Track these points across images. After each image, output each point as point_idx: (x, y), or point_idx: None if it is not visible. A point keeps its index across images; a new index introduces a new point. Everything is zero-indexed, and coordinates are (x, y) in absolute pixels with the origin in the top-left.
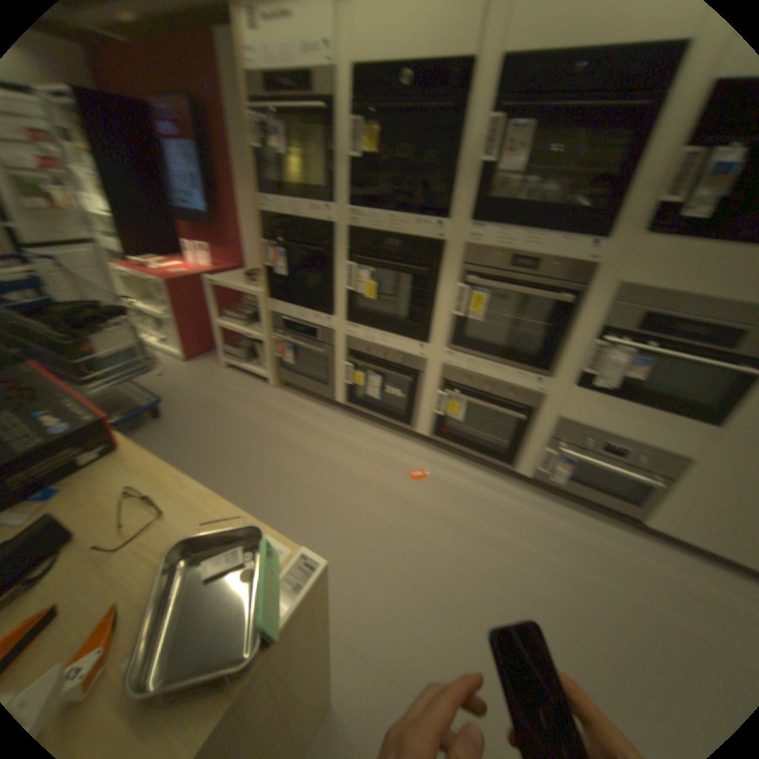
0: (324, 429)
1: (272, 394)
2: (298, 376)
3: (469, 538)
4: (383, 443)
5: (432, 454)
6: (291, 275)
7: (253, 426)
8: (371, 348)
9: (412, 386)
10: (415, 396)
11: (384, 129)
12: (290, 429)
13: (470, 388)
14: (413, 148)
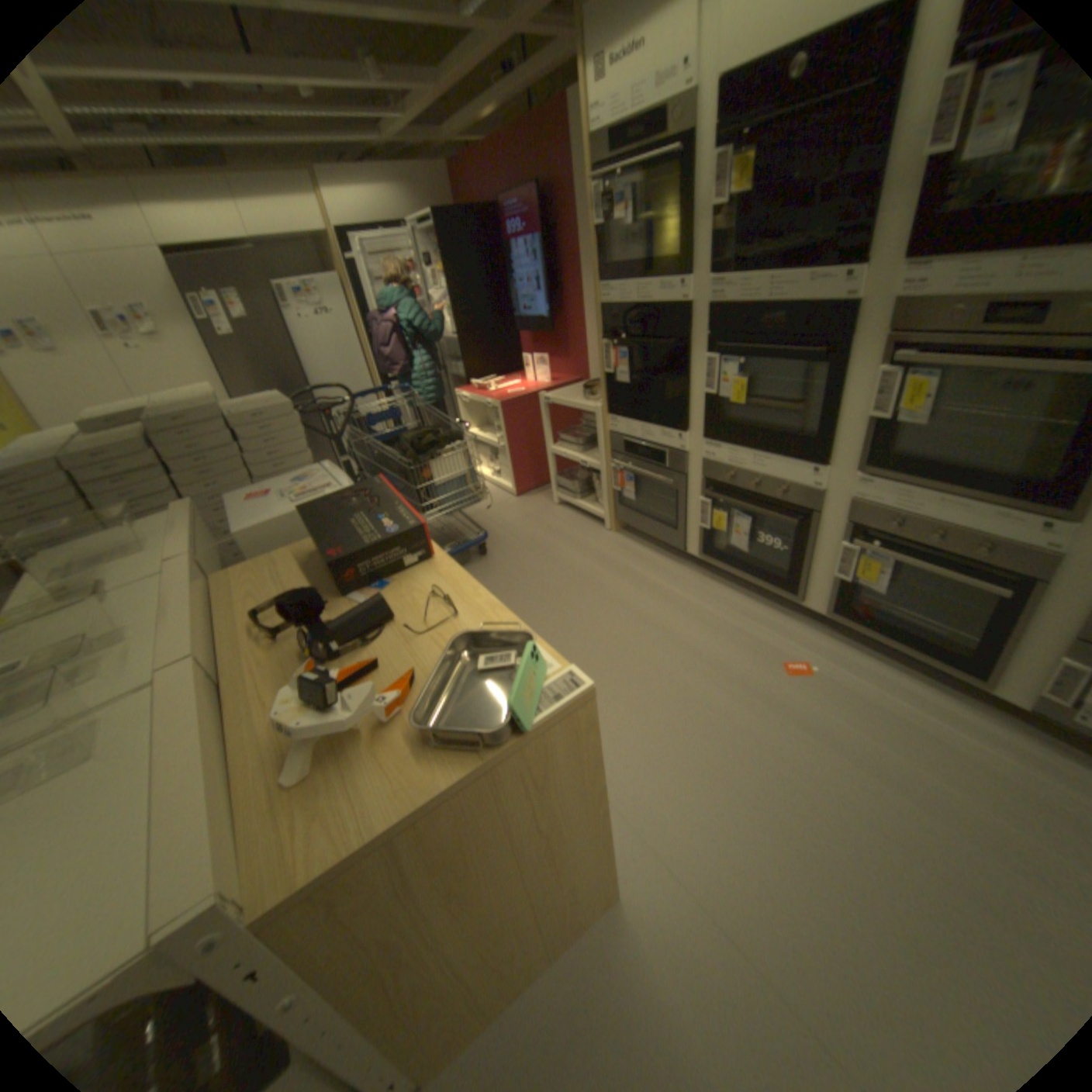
0: (664, 587)
1: (603, 539)
2: (637, 516)
3: (870, 773)
4: (749, 616)
5: (830, 642)
6: (631, 381)
7: (576, 574)
8: (735, 475)
9: (799, 532)
10: (802, 547)
11: (762, 150)
12: (620, 582)
13: (901, 538)
14: (805, 167)
